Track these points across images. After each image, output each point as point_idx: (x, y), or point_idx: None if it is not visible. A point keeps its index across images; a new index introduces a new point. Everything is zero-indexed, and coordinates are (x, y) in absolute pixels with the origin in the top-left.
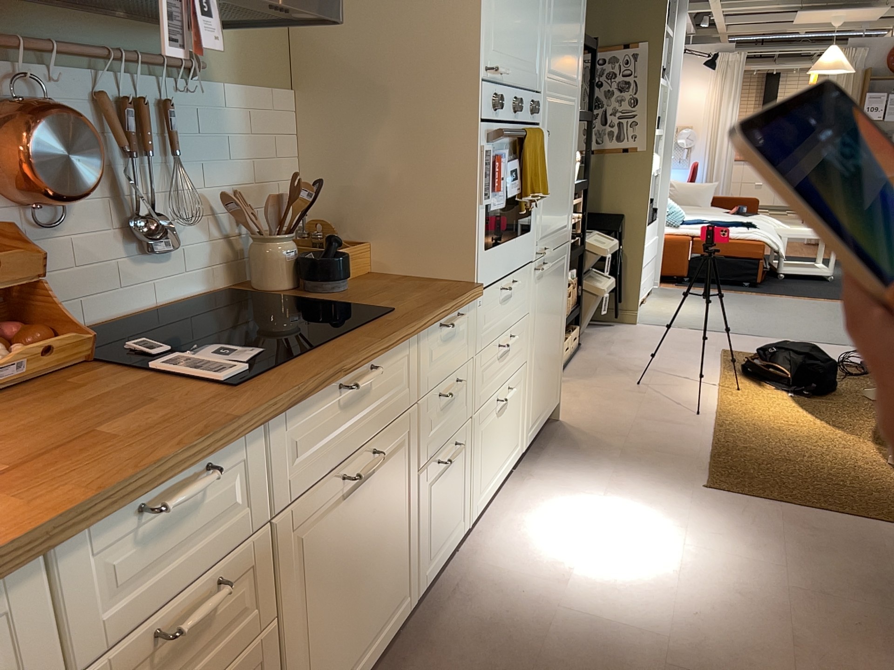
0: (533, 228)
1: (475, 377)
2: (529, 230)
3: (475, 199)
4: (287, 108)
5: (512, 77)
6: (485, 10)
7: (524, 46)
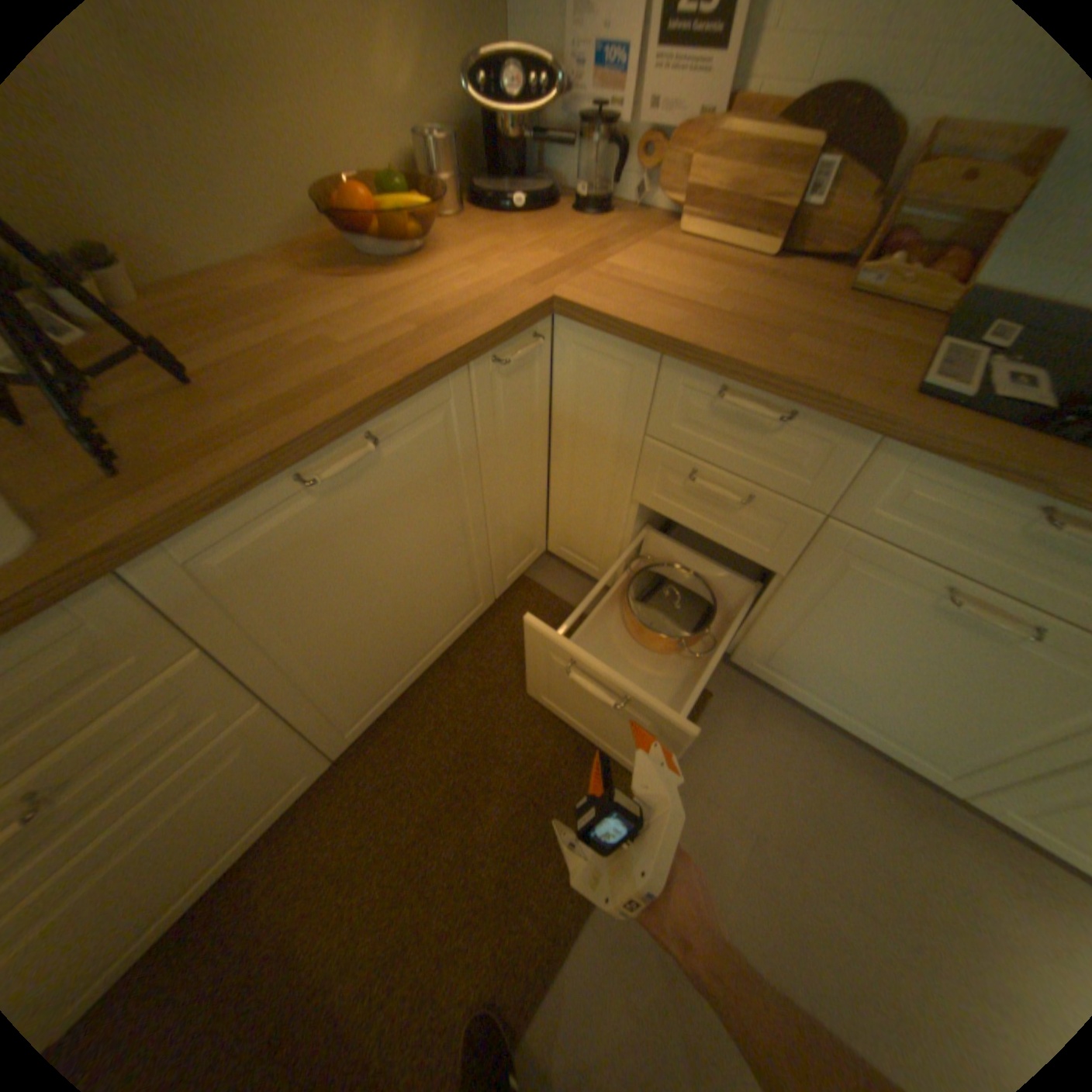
0: None
1: None
2: None
3: None
4: None
5: None
6: None
7: None
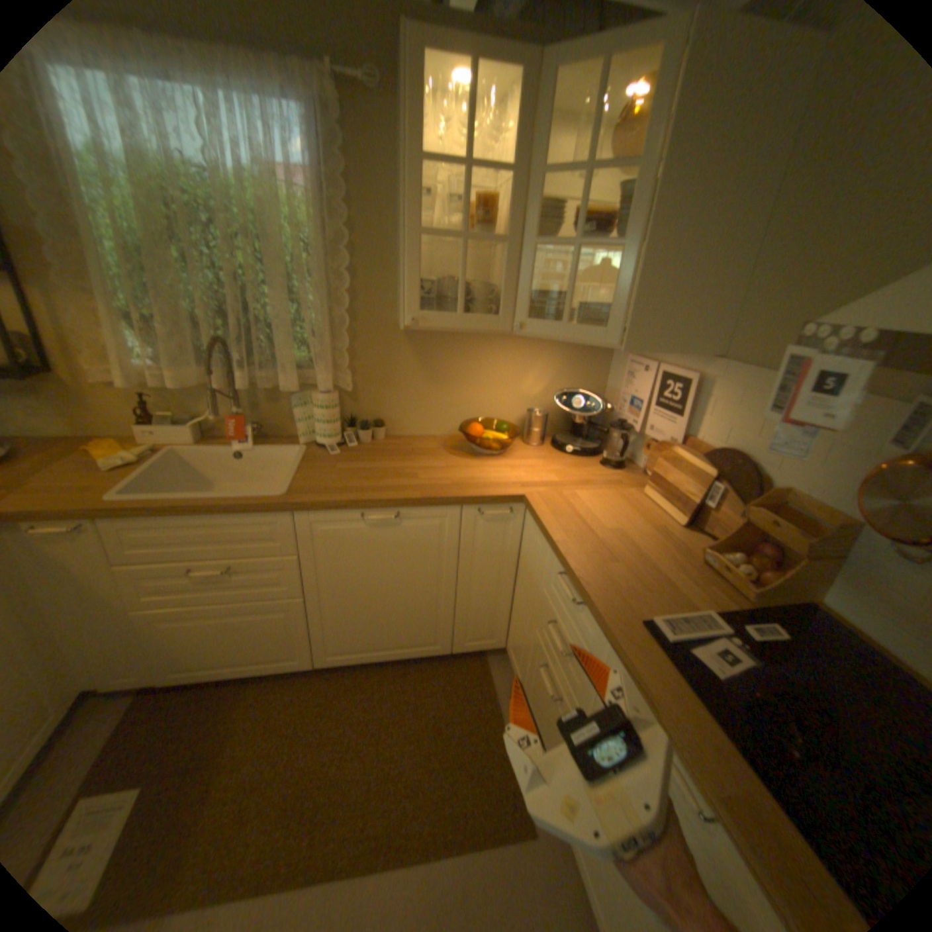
0: None
1: None
2: None
3: None
4: None
5: None
6: None
7: None
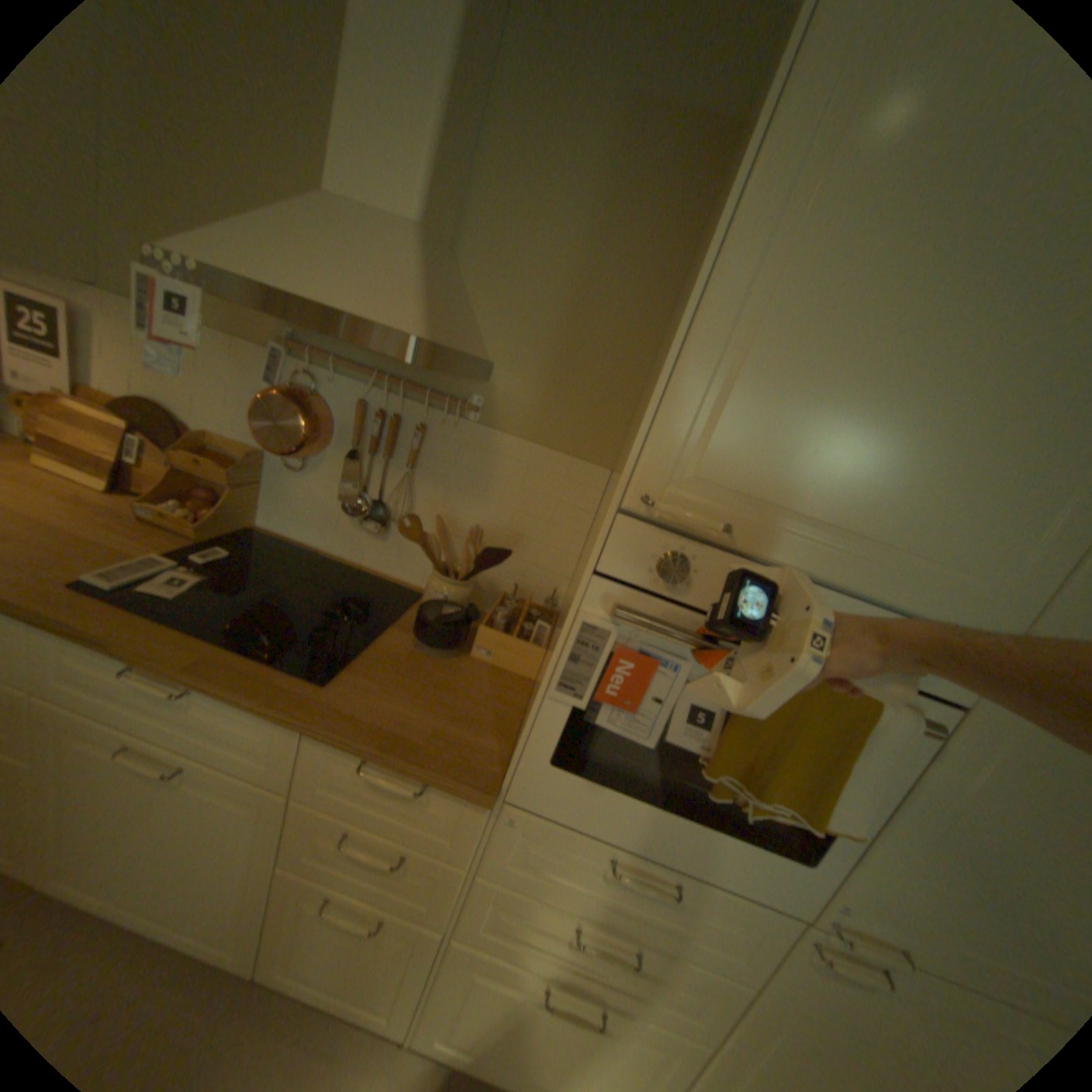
0: (832, 872)
1: (471, 903)
2: (805, 862)
3: (546, 678)
4: (589, 483)
5: (795, 550)
6: (672, 390)
7: (904, 510)
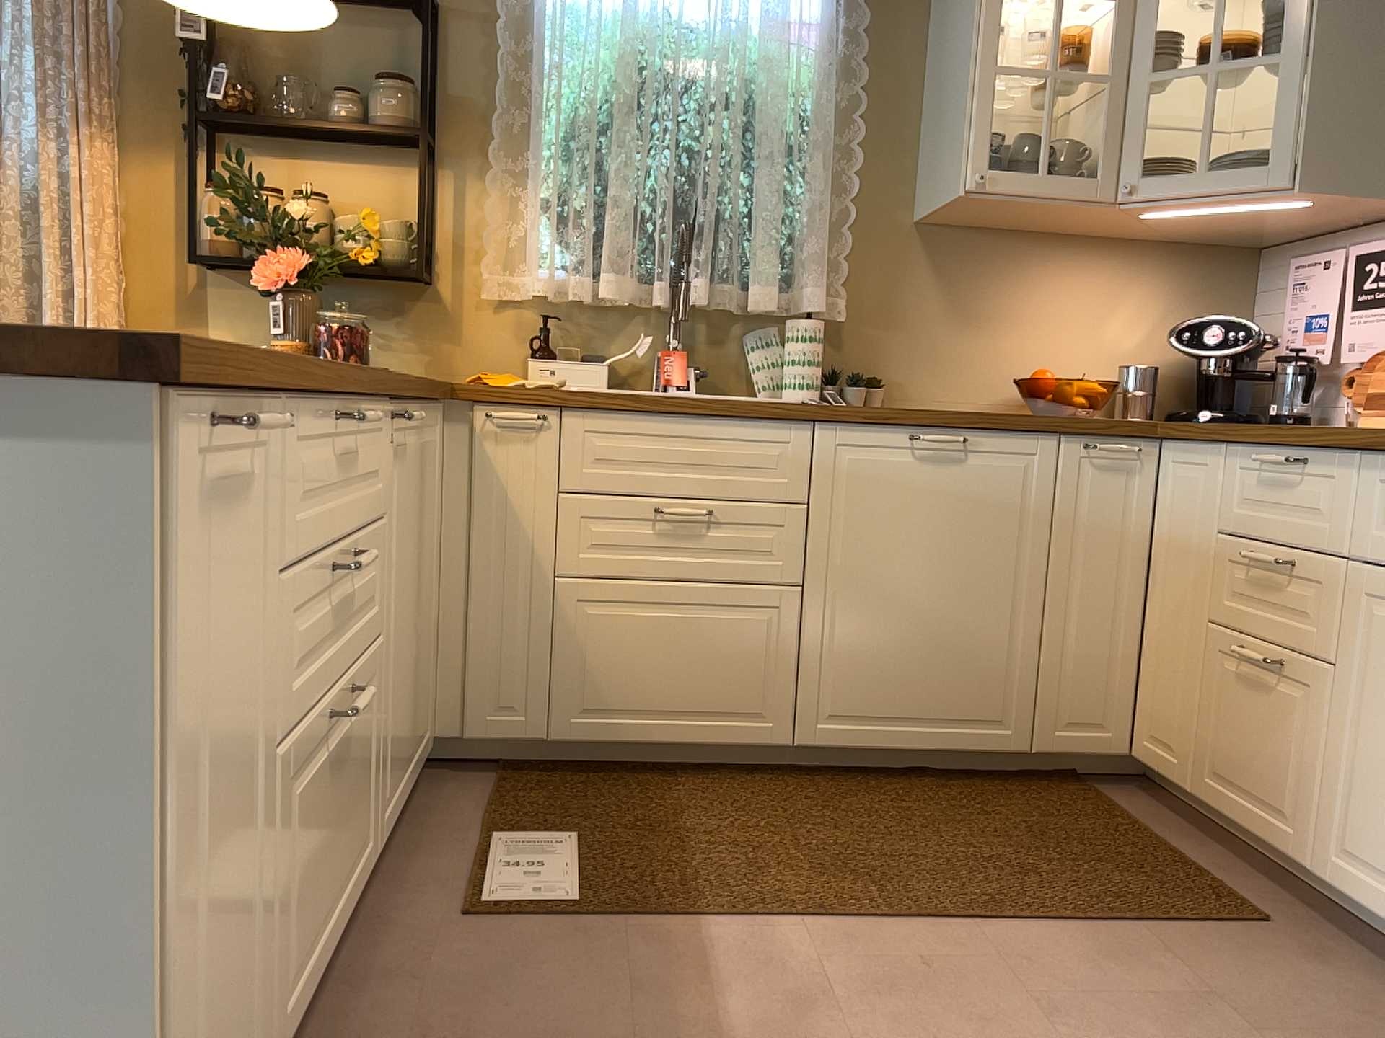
0: None
1: None
2: None
3: None
4: None
5: None
6: None
7: None
